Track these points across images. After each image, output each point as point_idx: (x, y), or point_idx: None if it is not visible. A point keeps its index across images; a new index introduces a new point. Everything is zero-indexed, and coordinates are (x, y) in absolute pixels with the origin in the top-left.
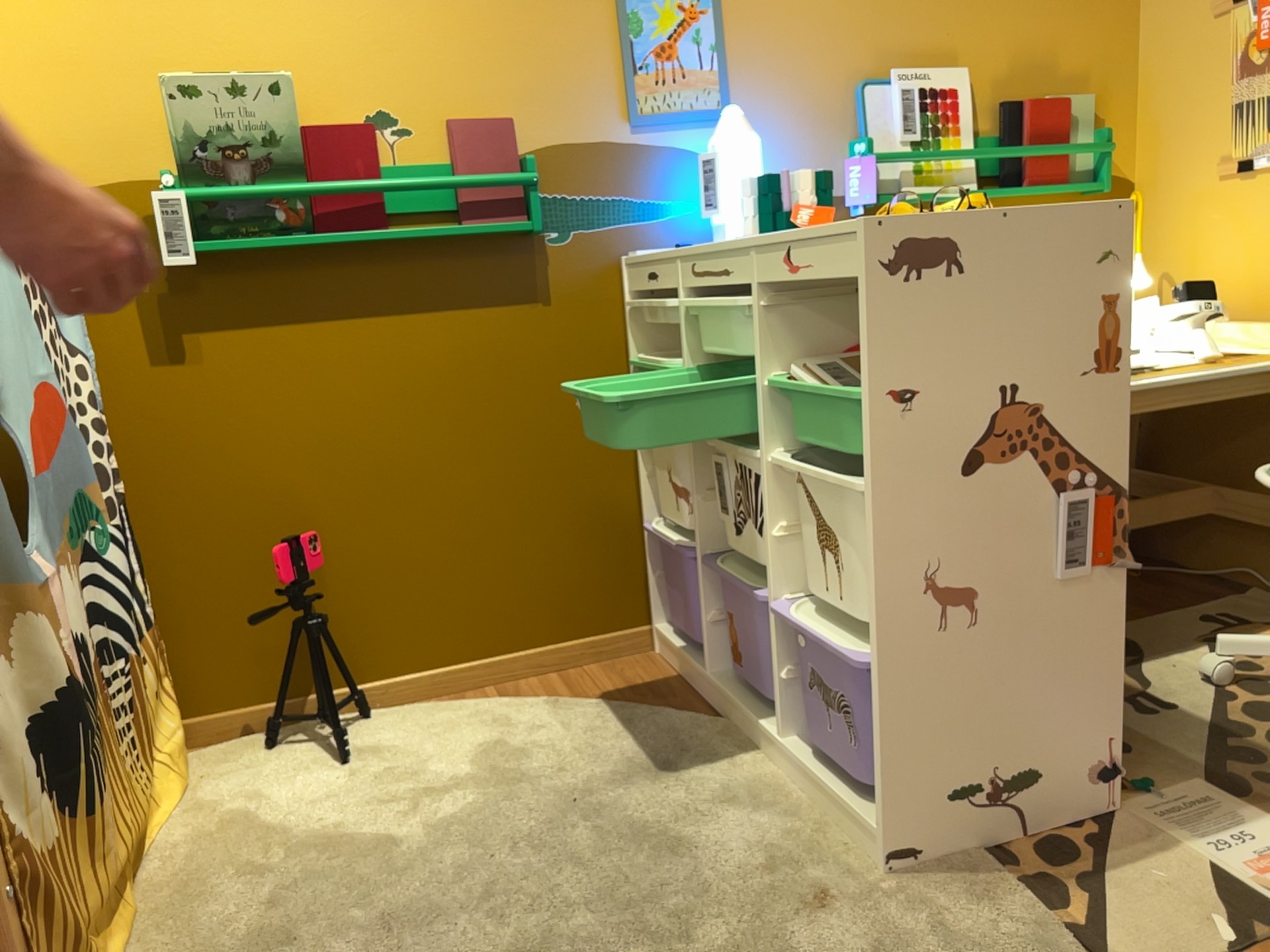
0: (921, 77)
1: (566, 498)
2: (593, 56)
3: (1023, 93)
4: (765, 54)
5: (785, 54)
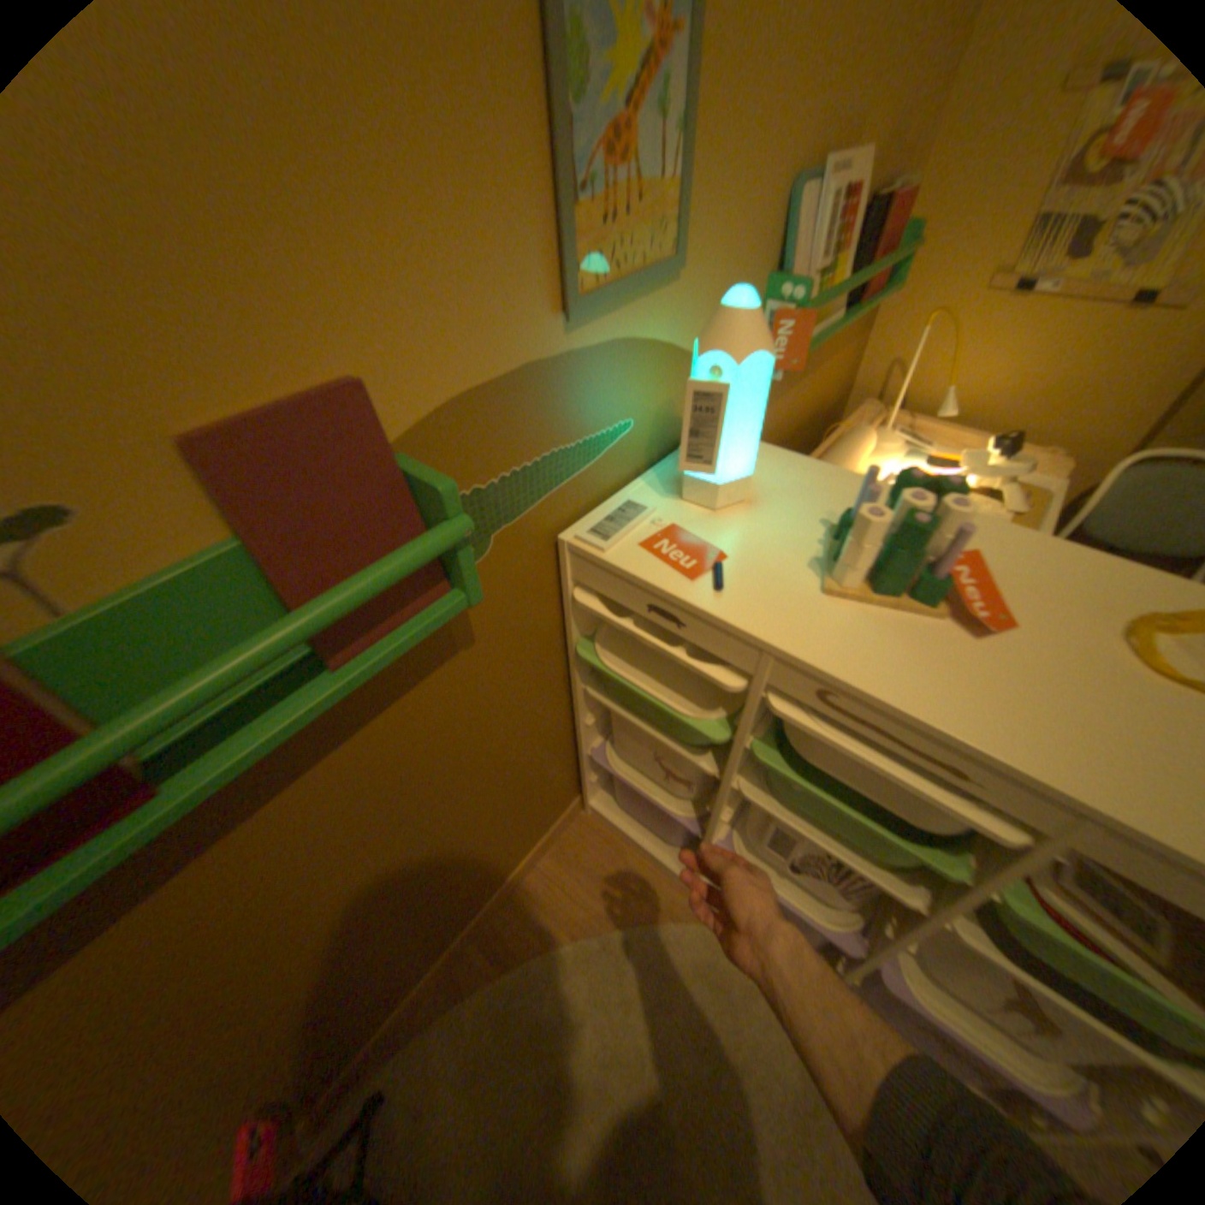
0: (849, 166)
1: (513, 787)
2: (502, 161)
3: (884, 173)
4: (731, 132)
5: (750, 130)
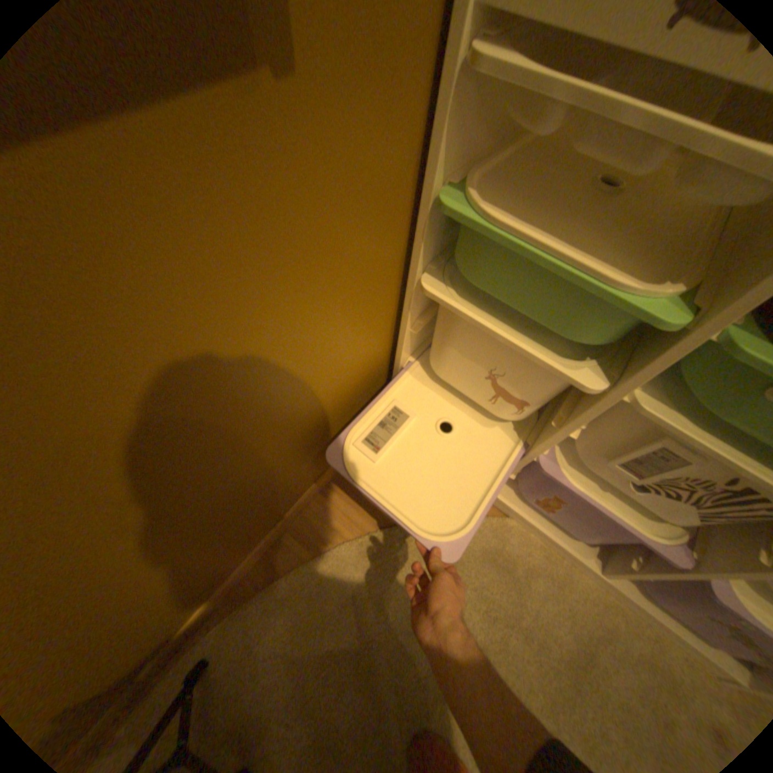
0: None
1: (331, 394)
2: None
3: None
4: None
5: None
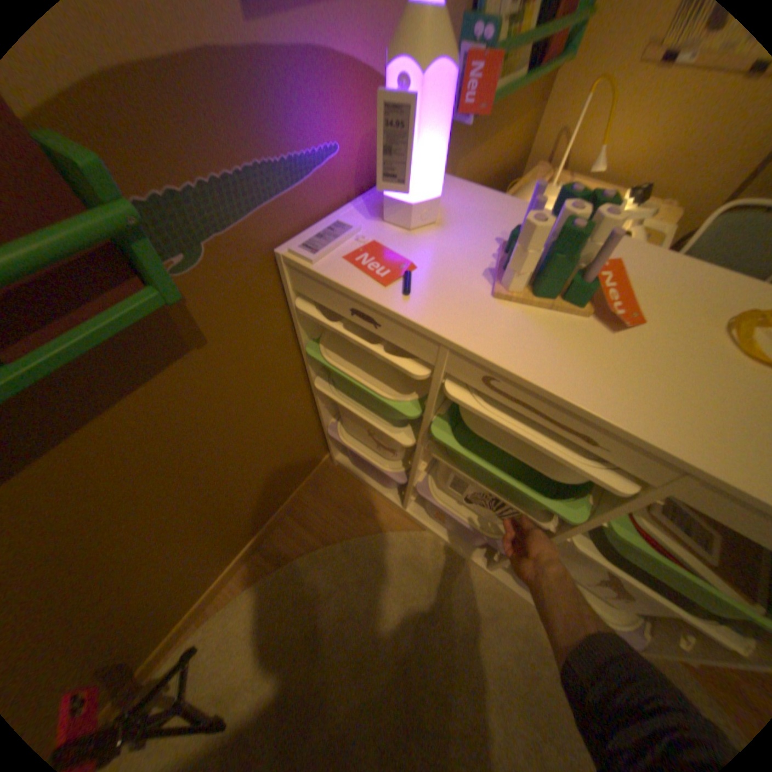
0: None
1: (271, 452)
2: None
3: None
4: None
5: None
